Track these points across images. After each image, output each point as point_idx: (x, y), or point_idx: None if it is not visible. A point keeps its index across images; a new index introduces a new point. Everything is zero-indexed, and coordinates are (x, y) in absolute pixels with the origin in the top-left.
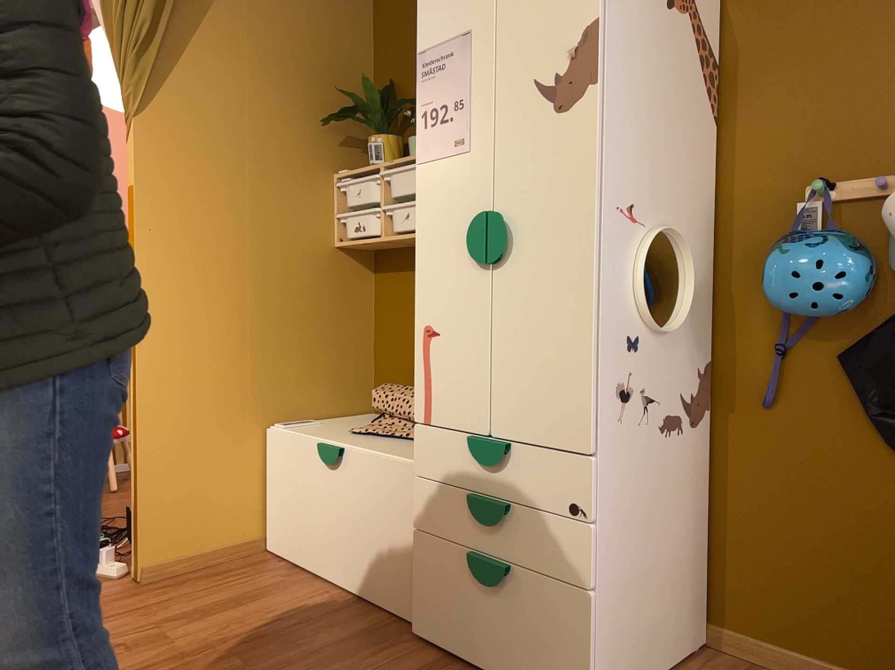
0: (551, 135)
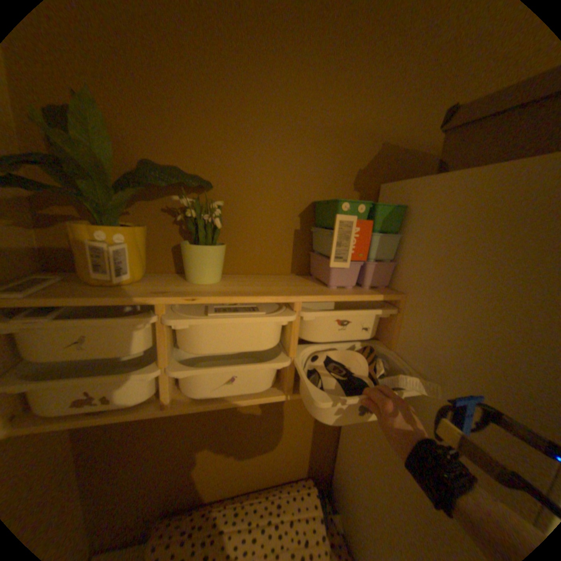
0: None
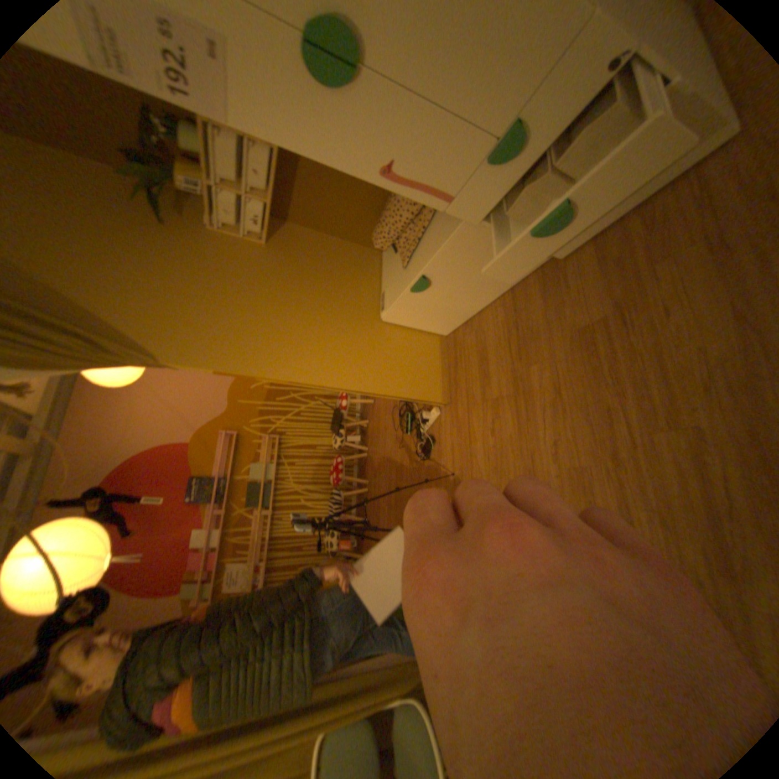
0: None
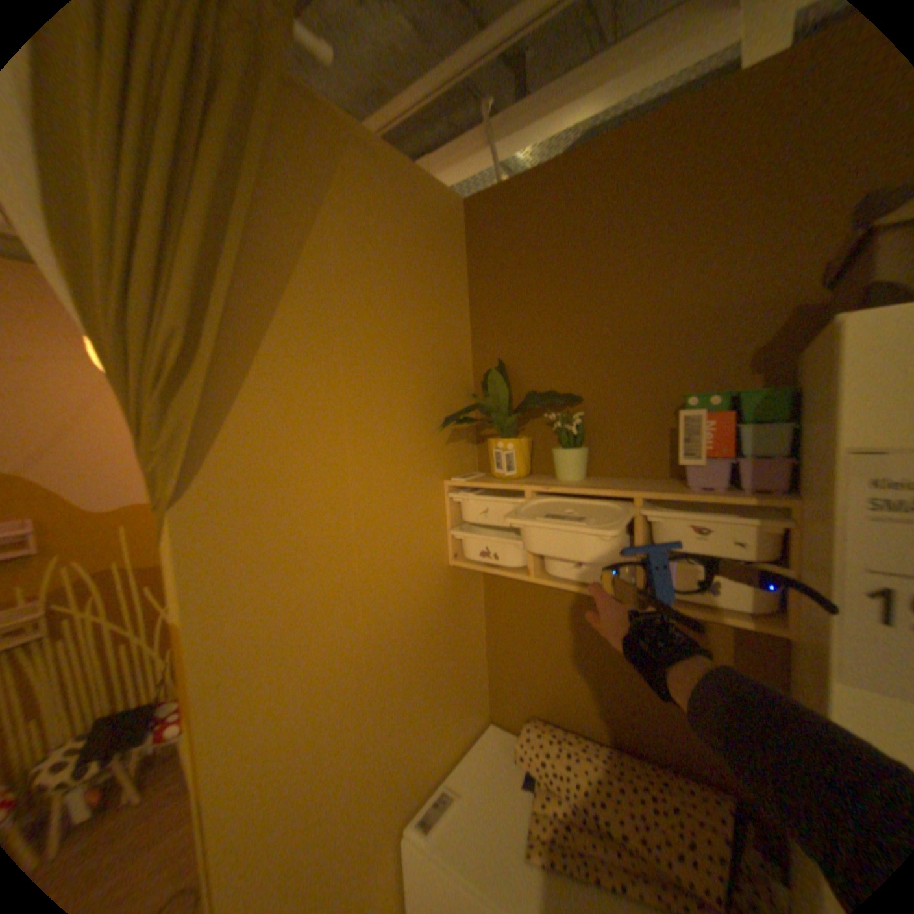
0: None
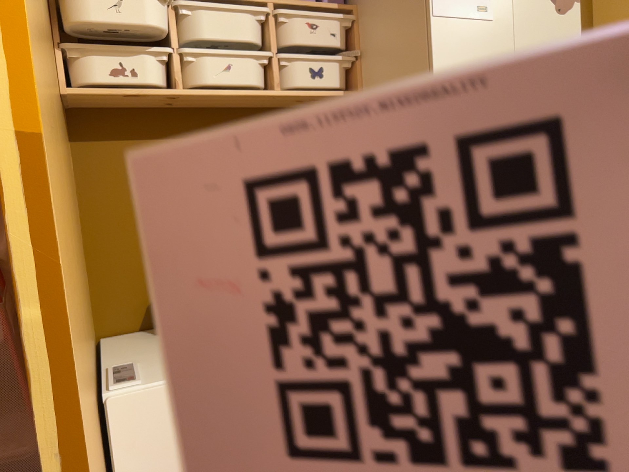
0: (555, 28)
